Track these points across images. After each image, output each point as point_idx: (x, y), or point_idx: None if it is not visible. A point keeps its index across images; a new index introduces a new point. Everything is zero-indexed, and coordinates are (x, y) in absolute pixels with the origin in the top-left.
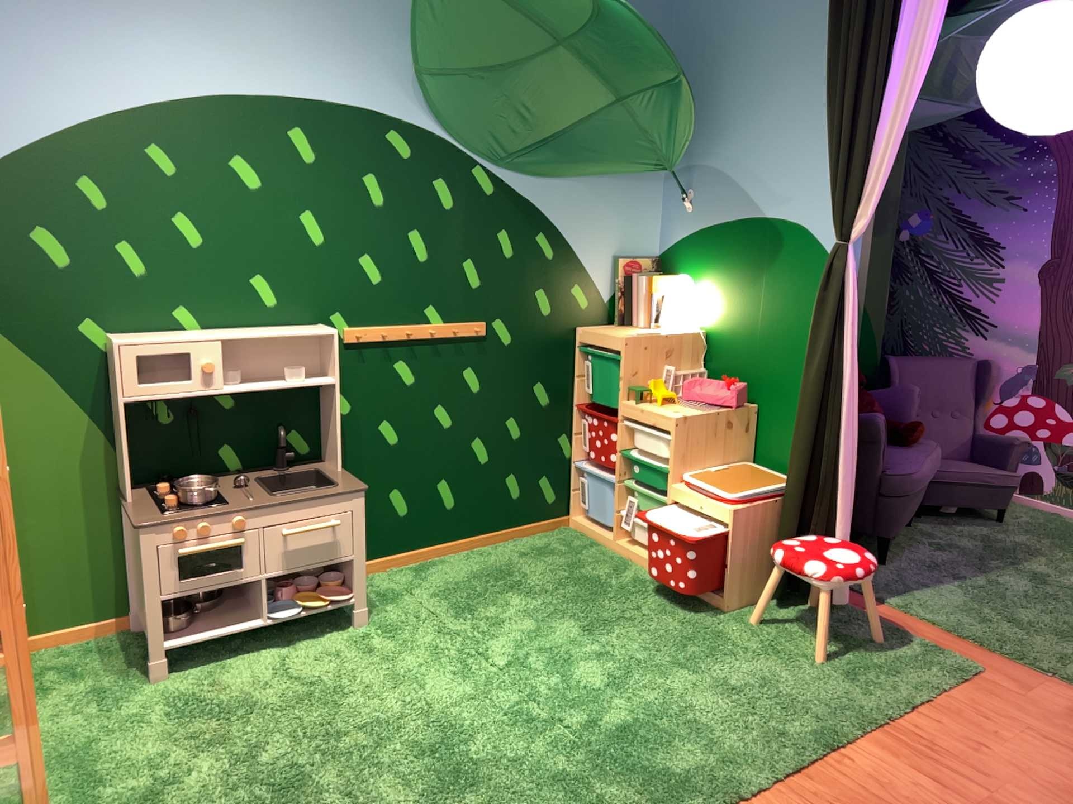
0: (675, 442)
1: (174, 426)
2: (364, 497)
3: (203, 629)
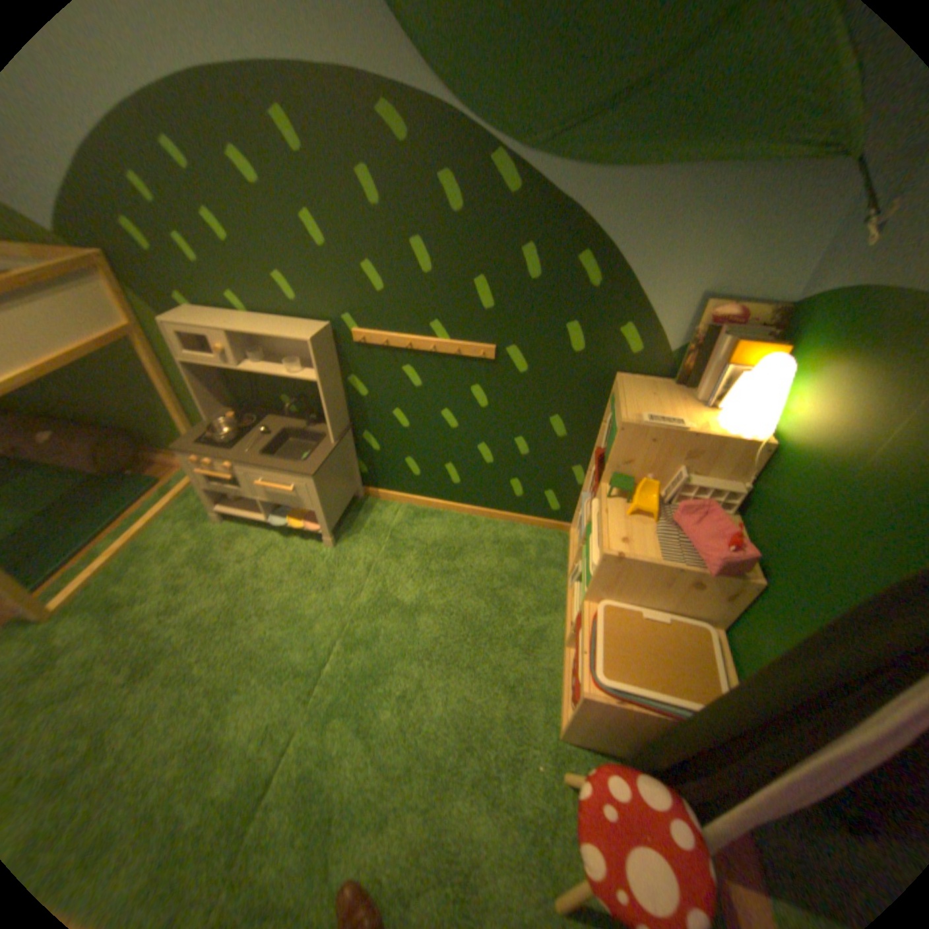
0: (597, 572)
1: (249, 376)
2: (314, 479)
3: (242, 507)
